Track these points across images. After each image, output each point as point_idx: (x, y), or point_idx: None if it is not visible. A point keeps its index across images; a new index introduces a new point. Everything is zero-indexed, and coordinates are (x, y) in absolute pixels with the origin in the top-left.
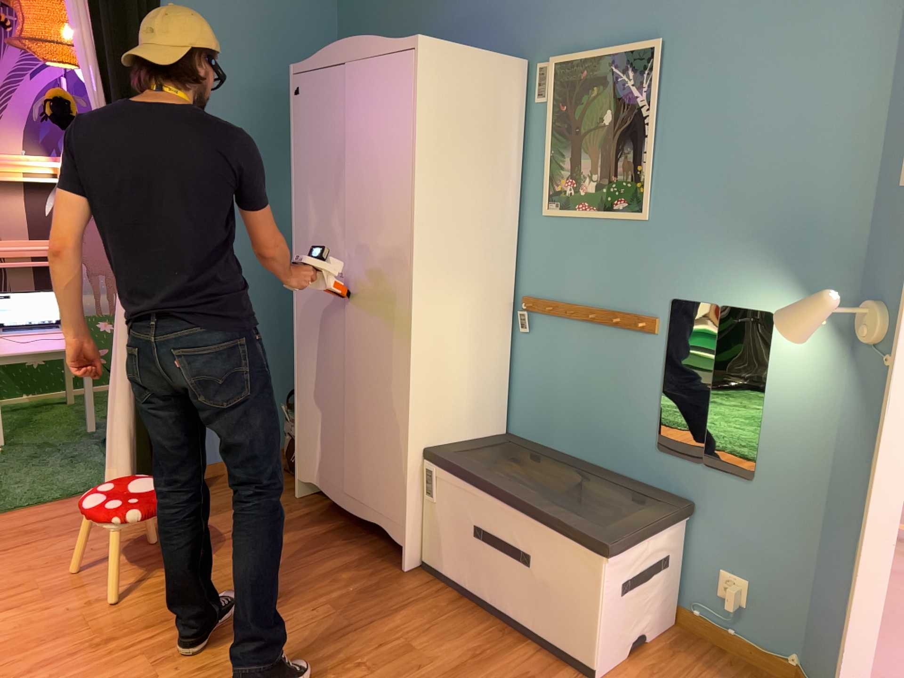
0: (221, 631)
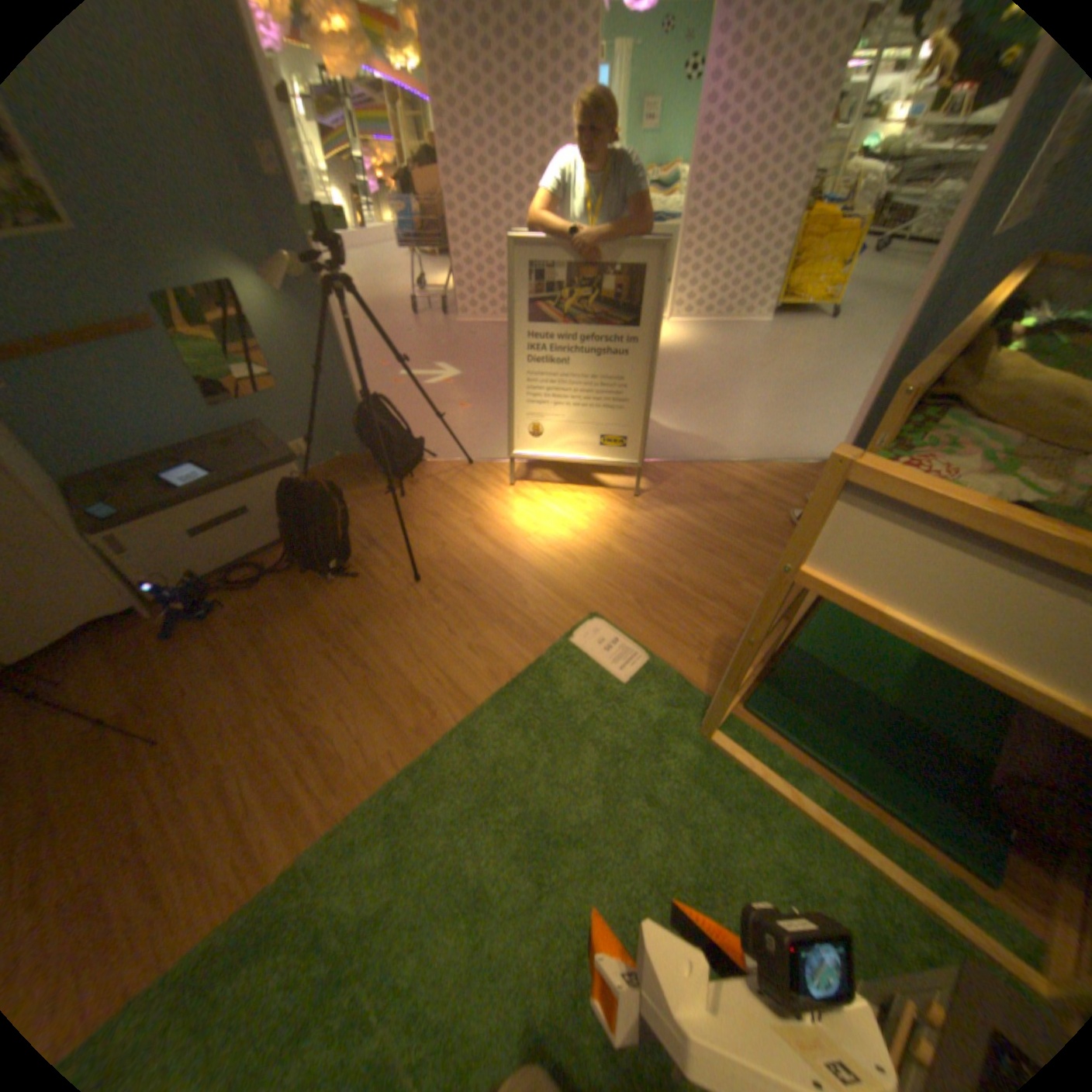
0: (166, 738)
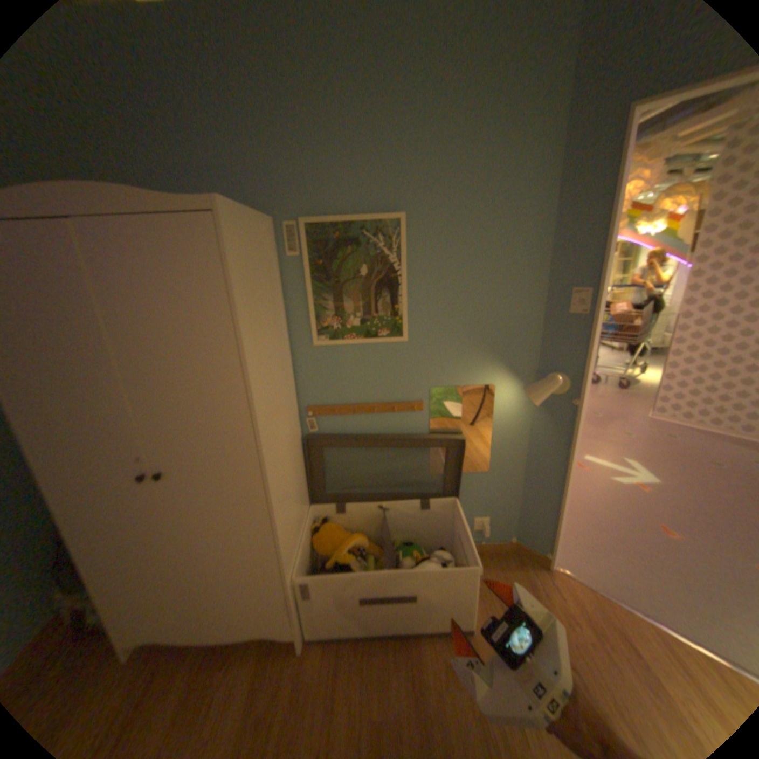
0: None
